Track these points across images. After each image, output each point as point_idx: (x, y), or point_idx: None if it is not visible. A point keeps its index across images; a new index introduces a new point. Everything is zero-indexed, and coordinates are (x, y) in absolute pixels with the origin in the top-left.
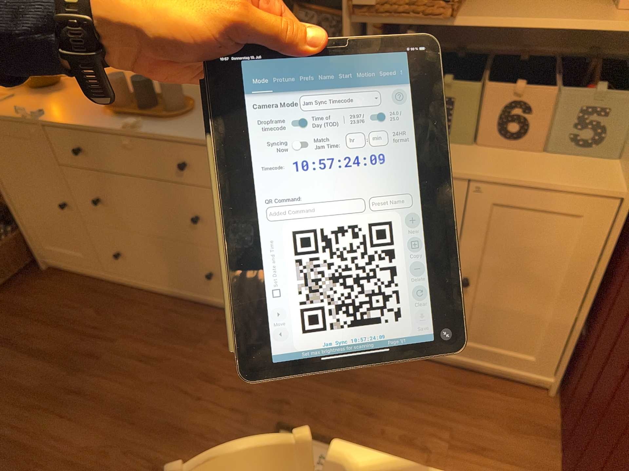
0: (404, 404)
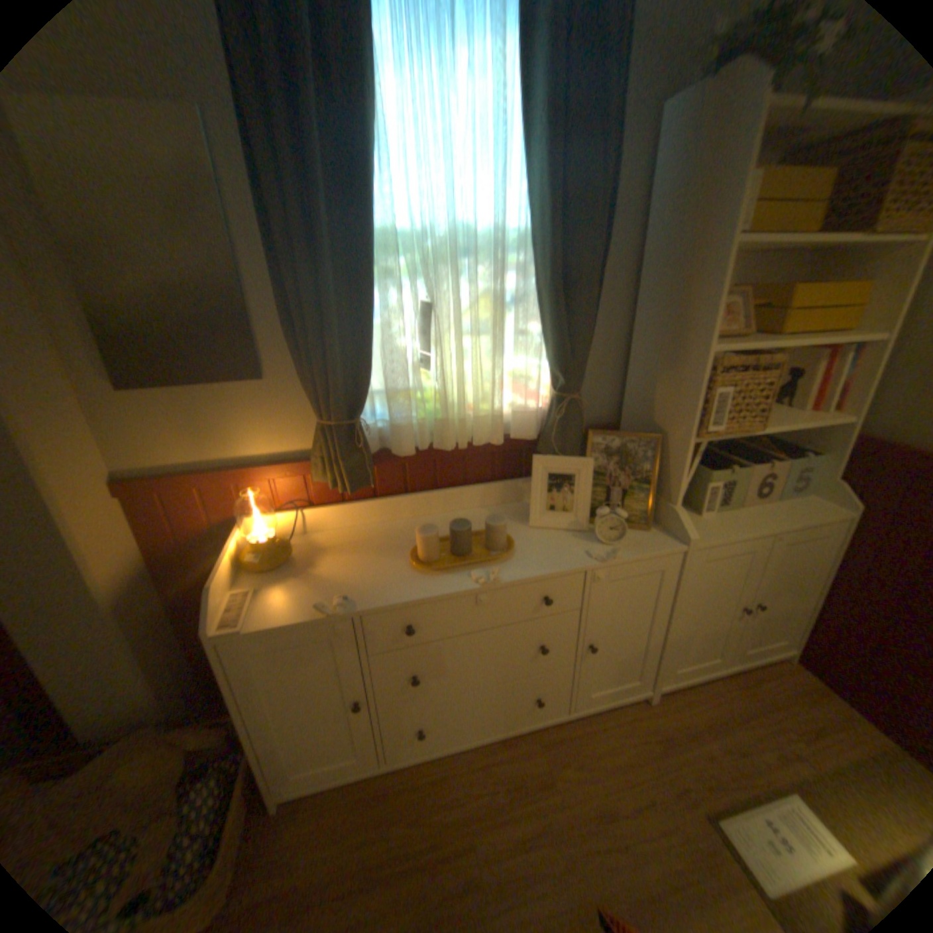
0: (750, 732)
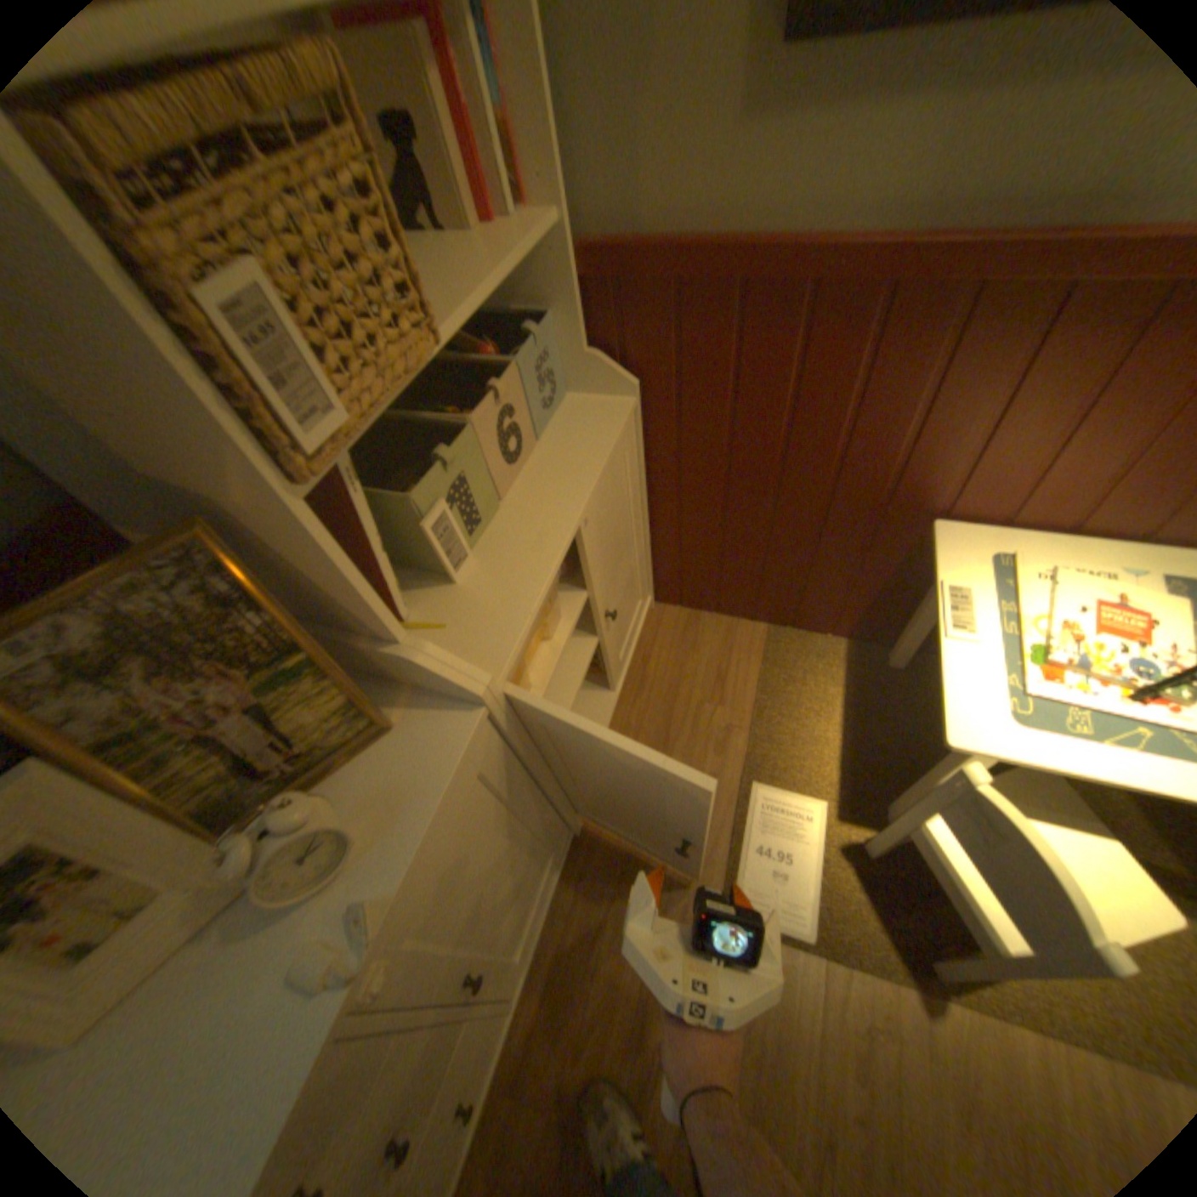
0: (676, 748)
